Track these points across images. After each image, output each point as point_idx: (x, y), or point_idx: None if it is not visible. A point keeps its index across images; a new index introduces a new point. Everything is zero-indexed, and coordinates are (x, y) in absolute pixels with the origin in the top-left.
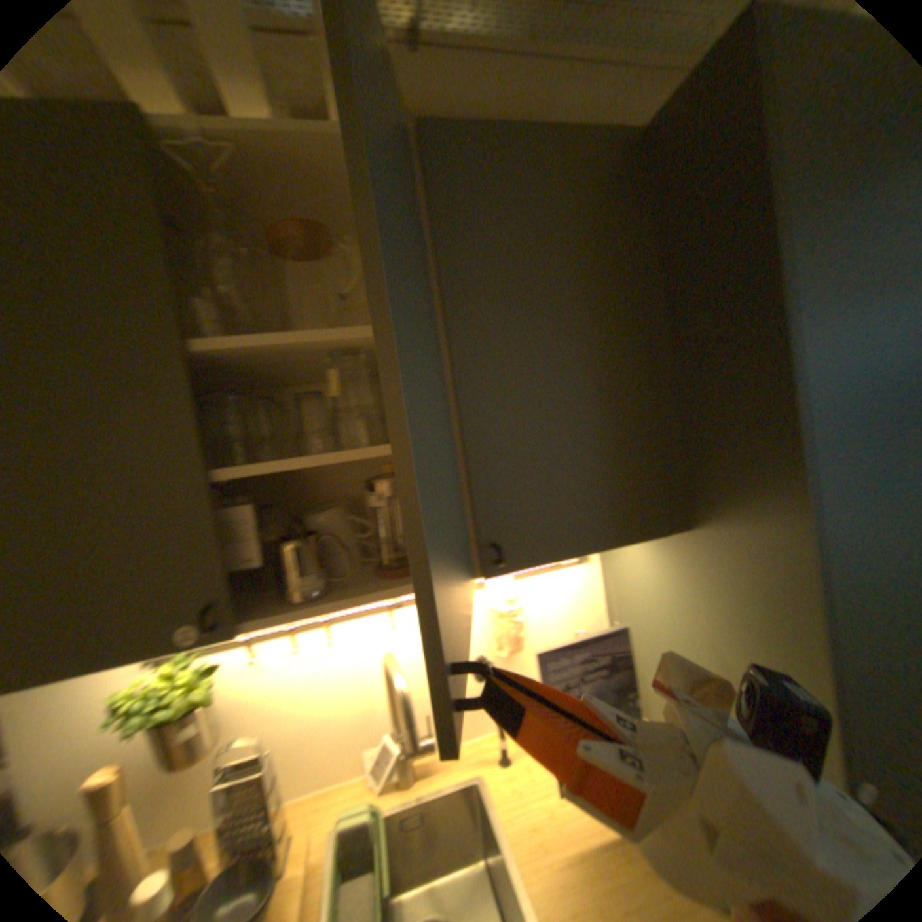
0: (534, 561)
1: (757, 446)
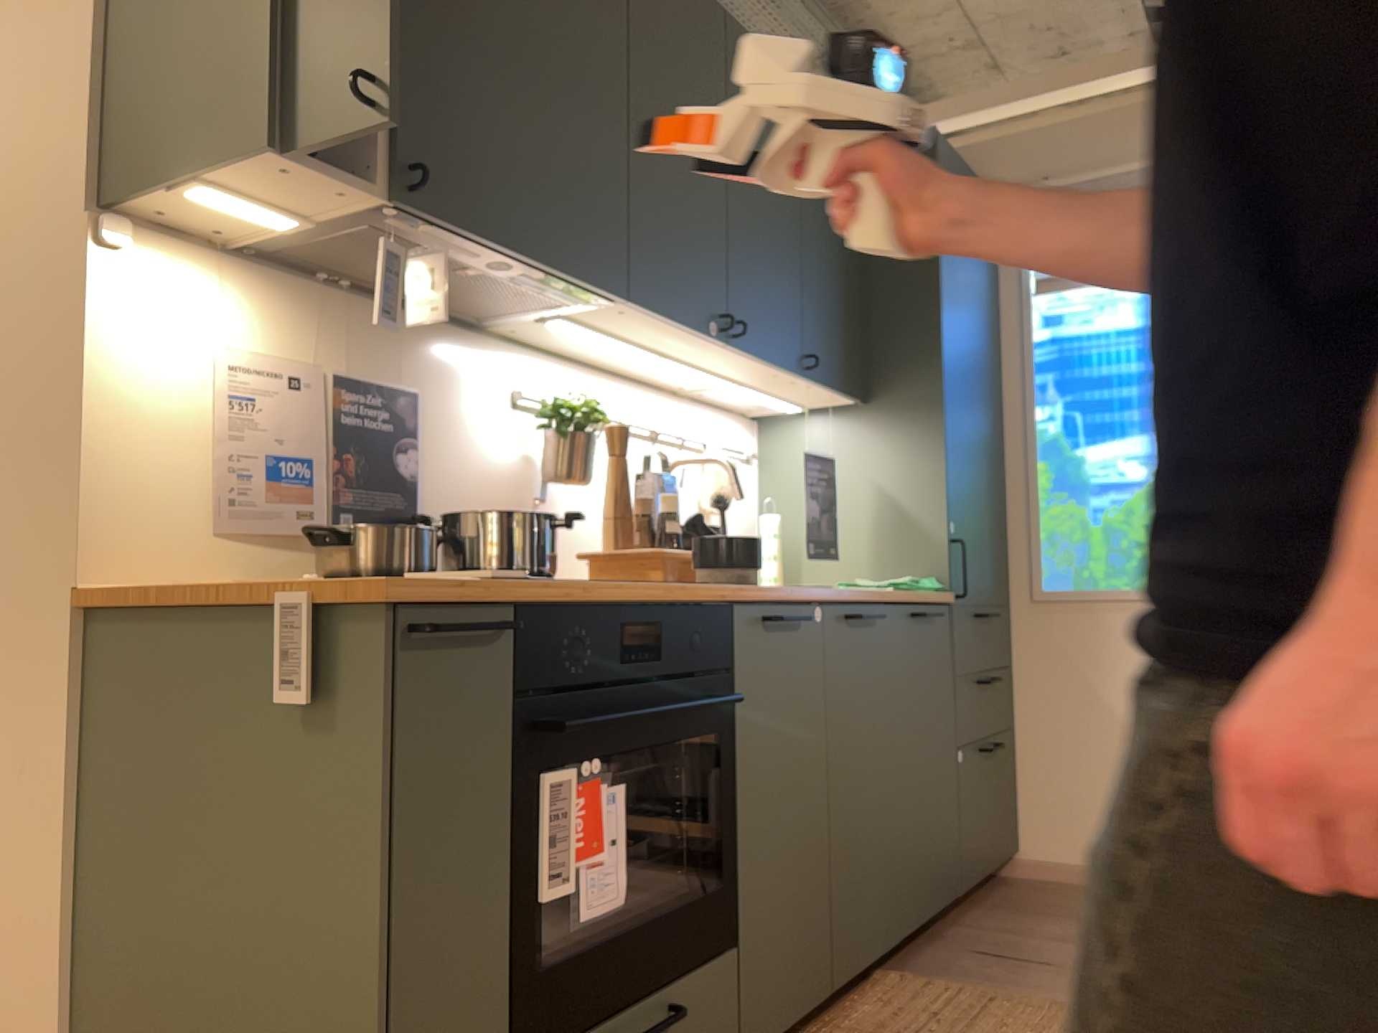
0: (812, 383)
1: (916, 343)
